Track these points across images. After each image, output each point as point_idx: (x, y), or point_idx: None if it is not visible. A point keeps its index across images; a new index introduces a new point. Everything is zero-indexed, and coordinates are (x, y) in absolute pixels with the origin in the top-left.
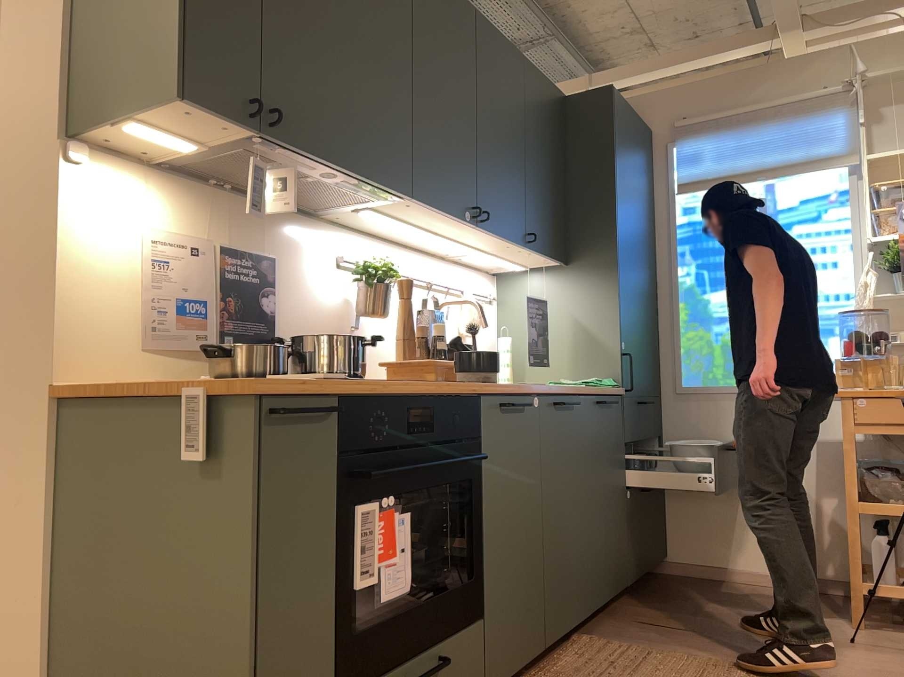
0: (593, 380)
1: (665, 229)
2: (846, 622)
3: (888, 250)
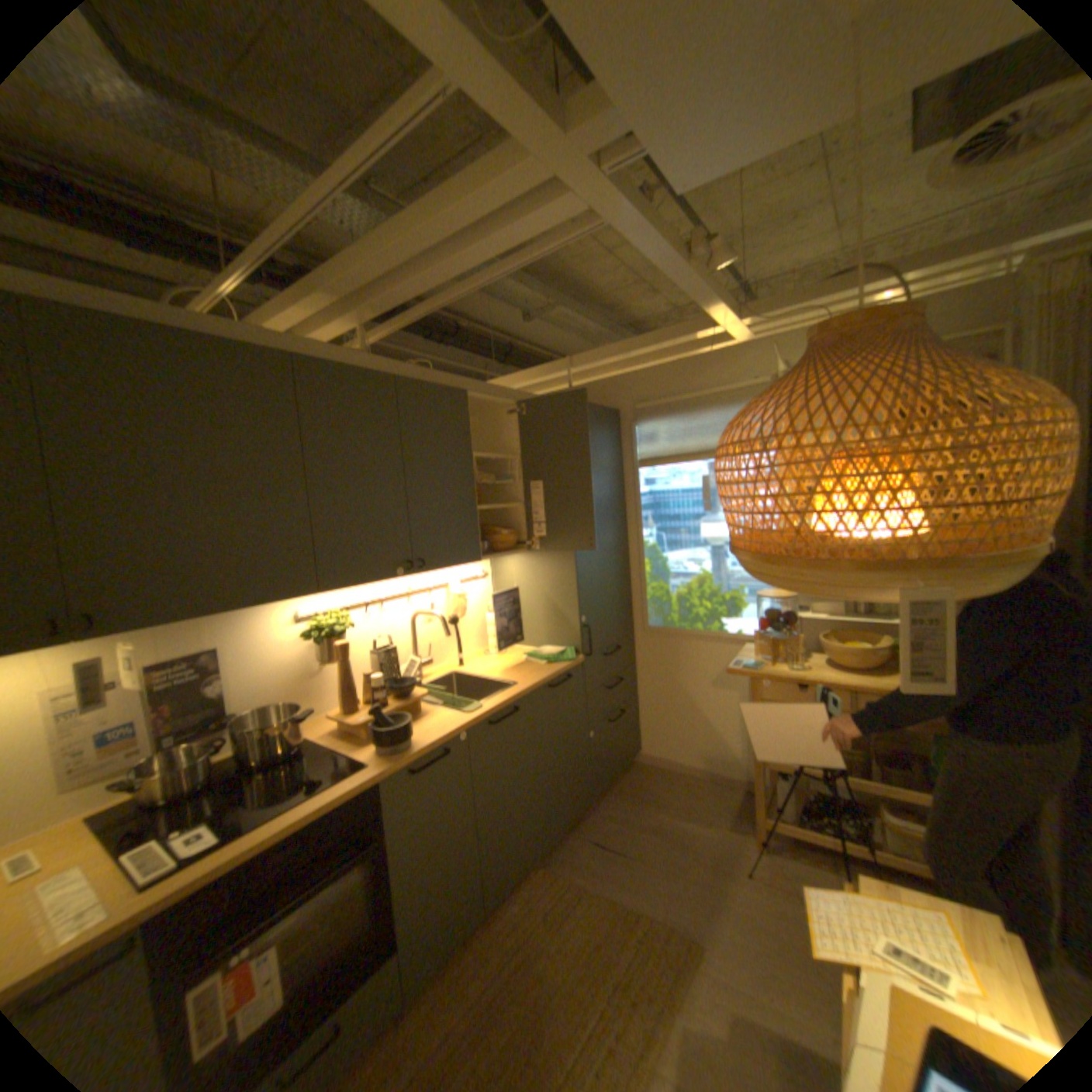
0: (555, 653)
1: (633, 496)
2: (754, 844)
3: None
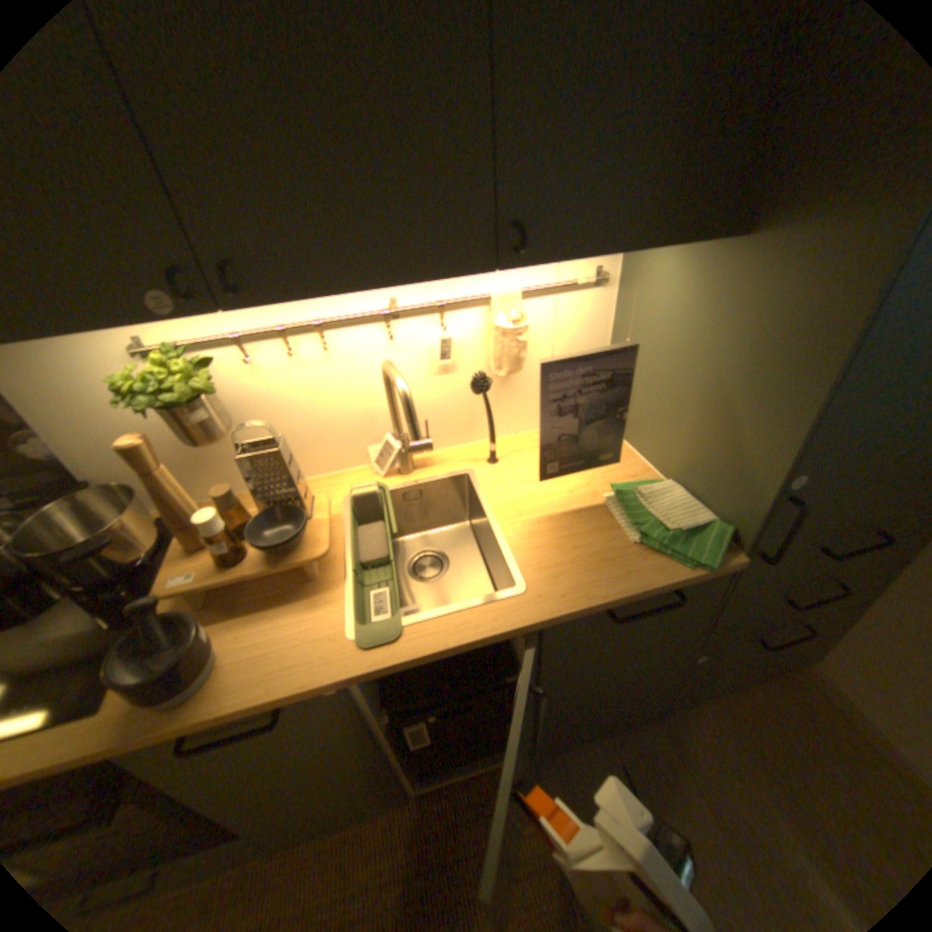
0: (680, 524)
1: None
2: None
3: None
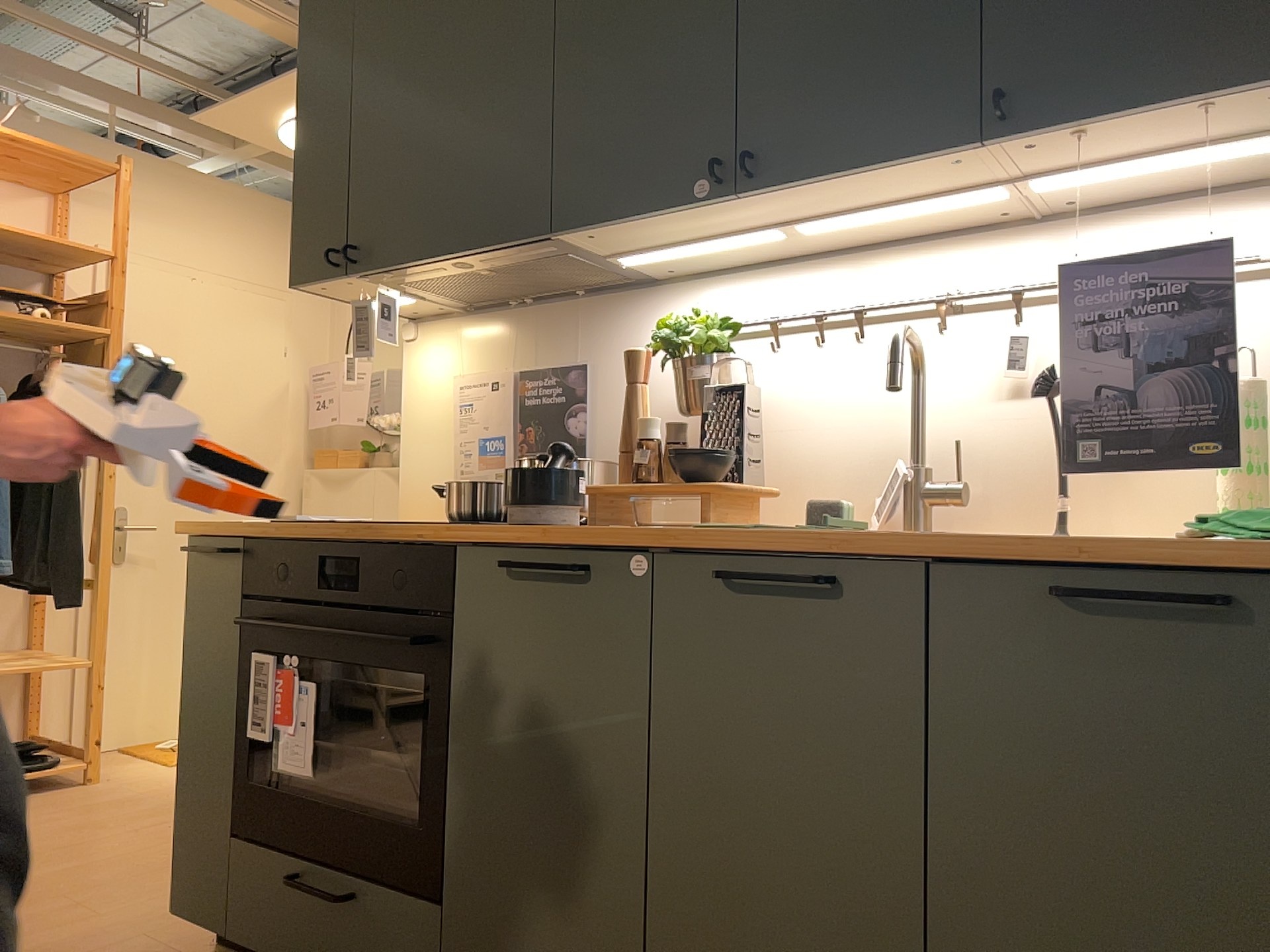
0: None
1: None
2: None
3: None
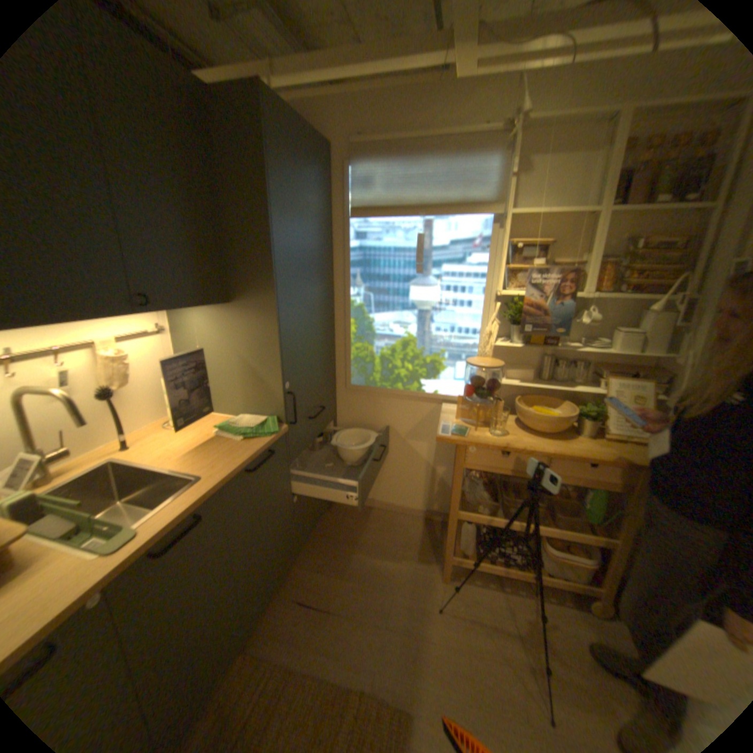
0: (255, 425)
1: (342, 251)
2: (438, 572)
3: (511, 298)
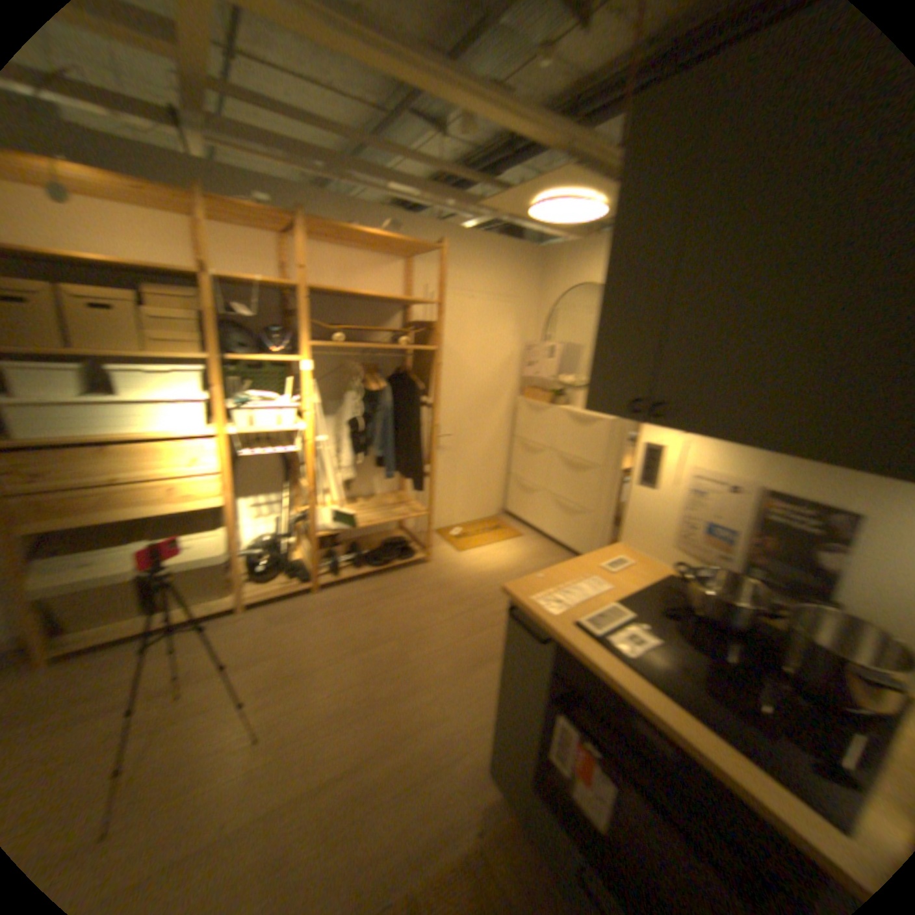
0: None
1: None
2: None
3: None
